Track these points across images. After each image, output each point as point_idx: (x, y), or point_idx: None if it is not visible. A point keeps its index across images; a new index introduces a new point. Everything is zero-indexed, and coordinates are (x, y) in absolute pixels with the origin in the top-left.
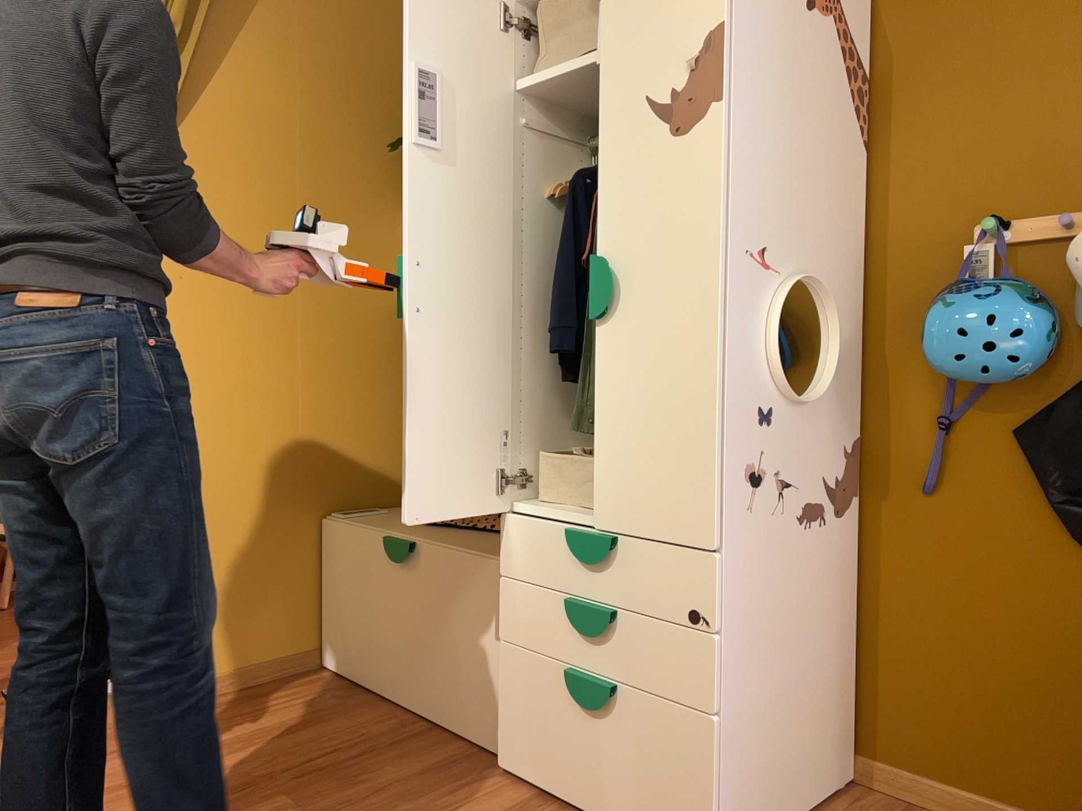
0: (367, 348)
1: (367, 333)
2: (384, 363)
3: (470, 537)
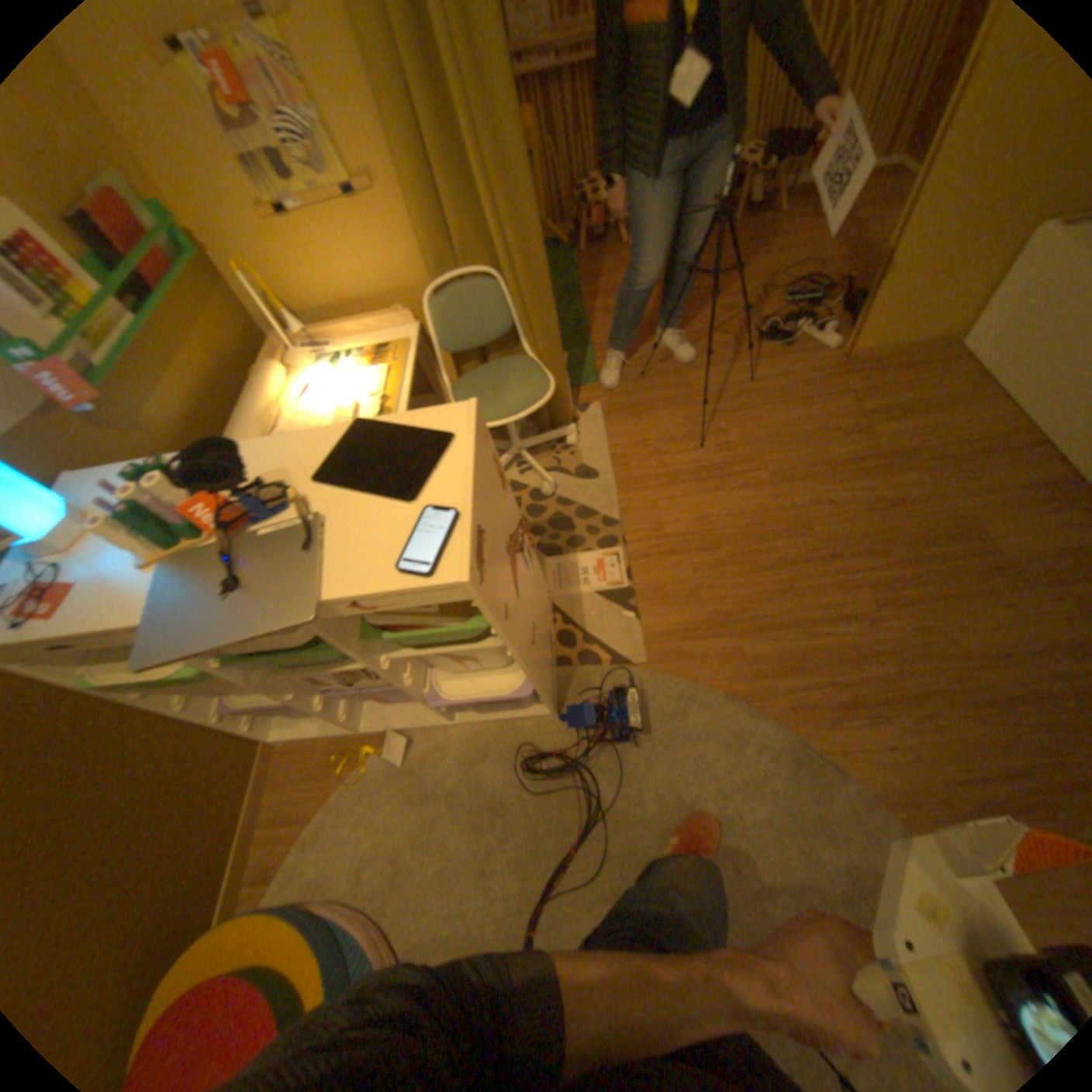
0: None
1: None
2: None
3: None
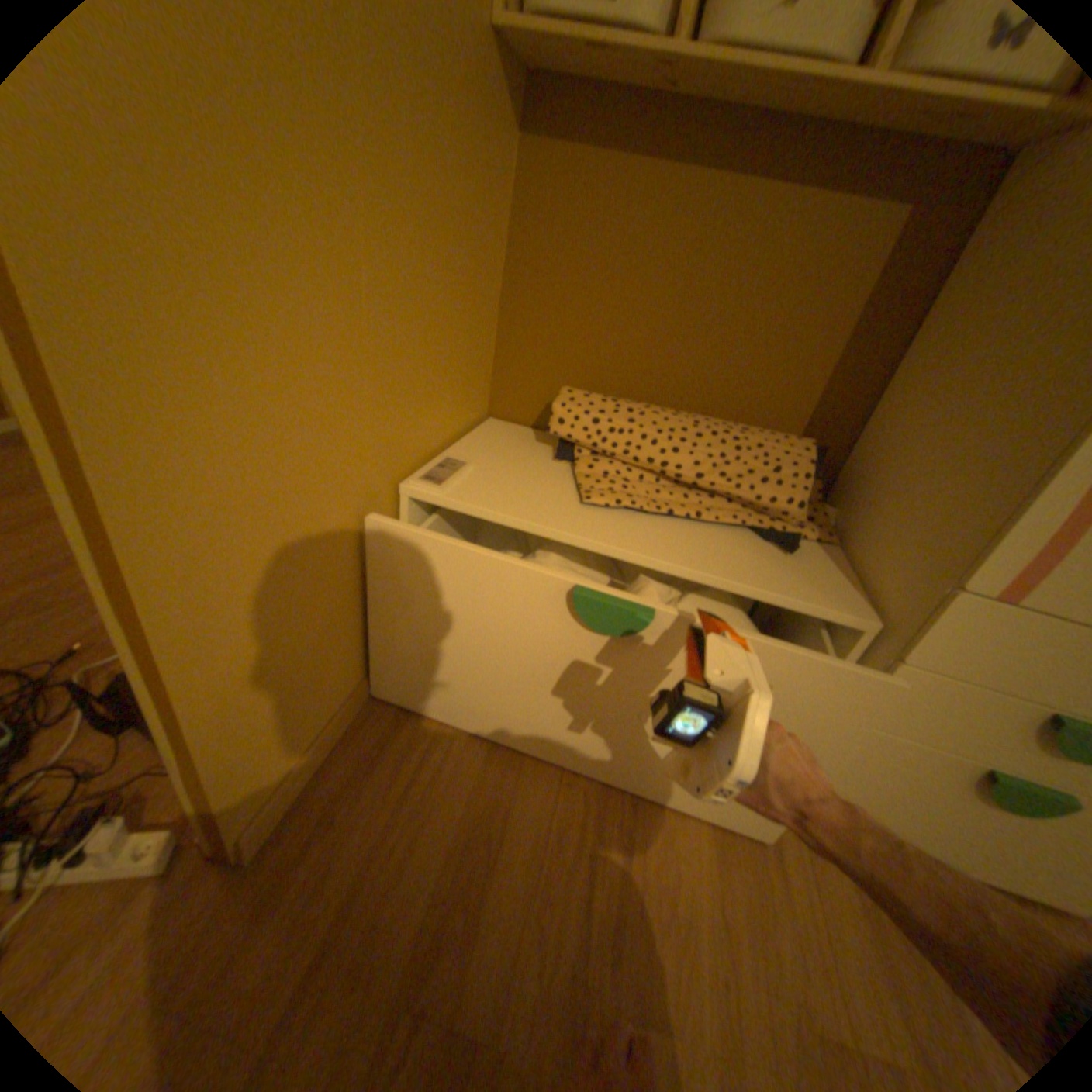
0: (447, 142)
1: (449, 101)
2: (461, 186)
3: (703, 542)
